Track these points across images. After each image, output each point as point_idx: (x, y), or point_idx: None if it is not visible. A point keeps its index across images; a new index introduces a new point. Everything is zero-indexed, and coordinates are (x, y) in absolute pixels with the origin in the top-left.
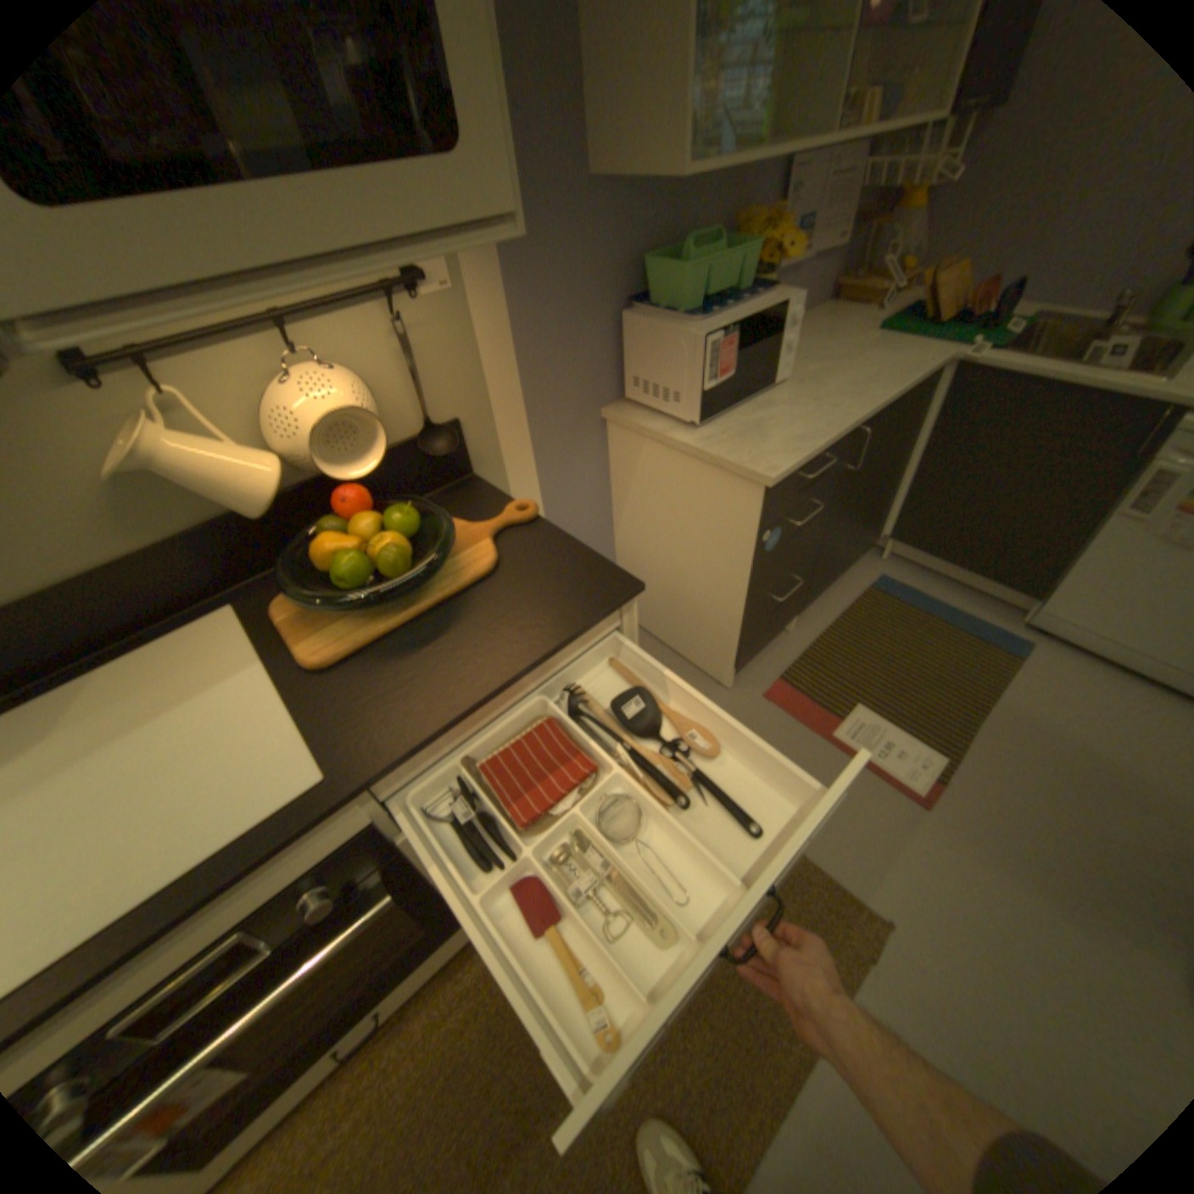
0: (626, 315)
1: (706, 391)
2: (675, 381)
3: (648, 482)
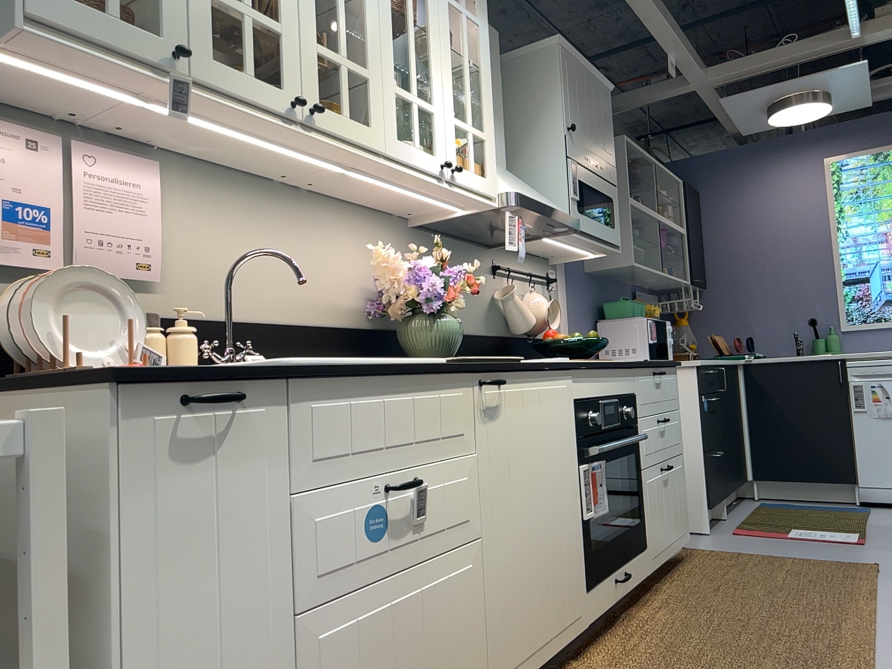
0: (600, 325)
1: (650, 345)
2: (632, 346)
3: None
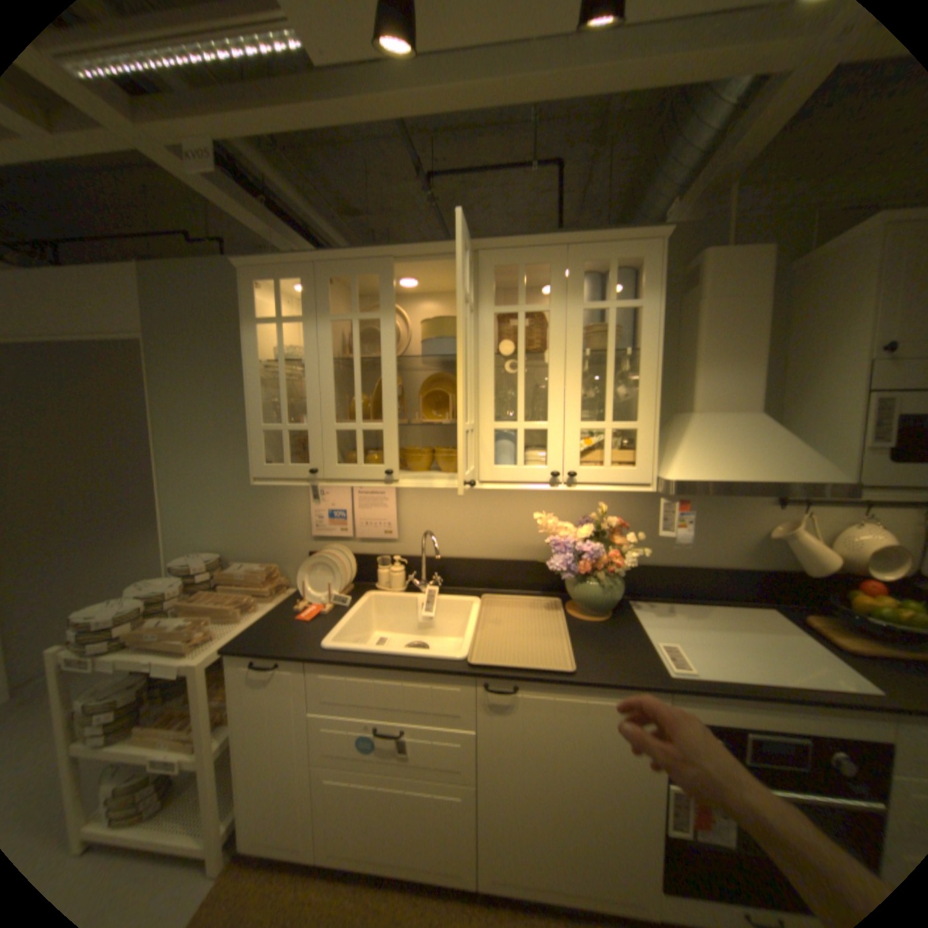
0: None
1: None
2: None
3: None
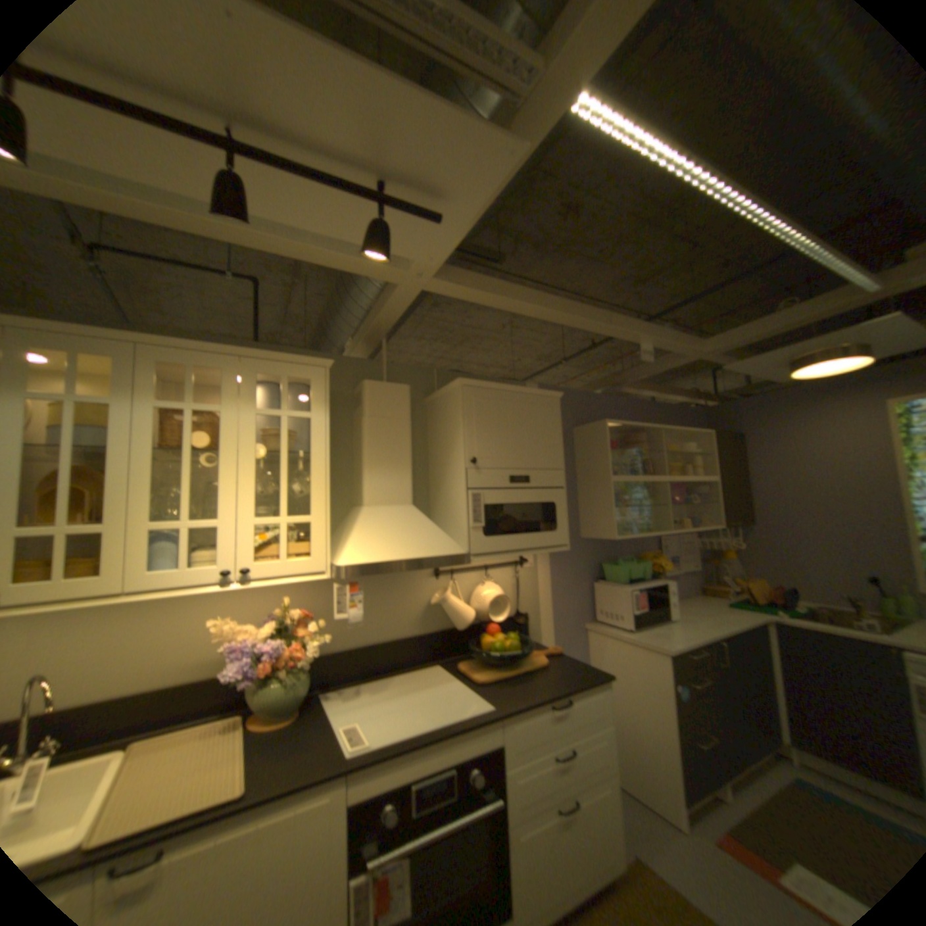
0: (596, 585)
1: (636, 617)
2: (621, 613)
3: (612, 665)
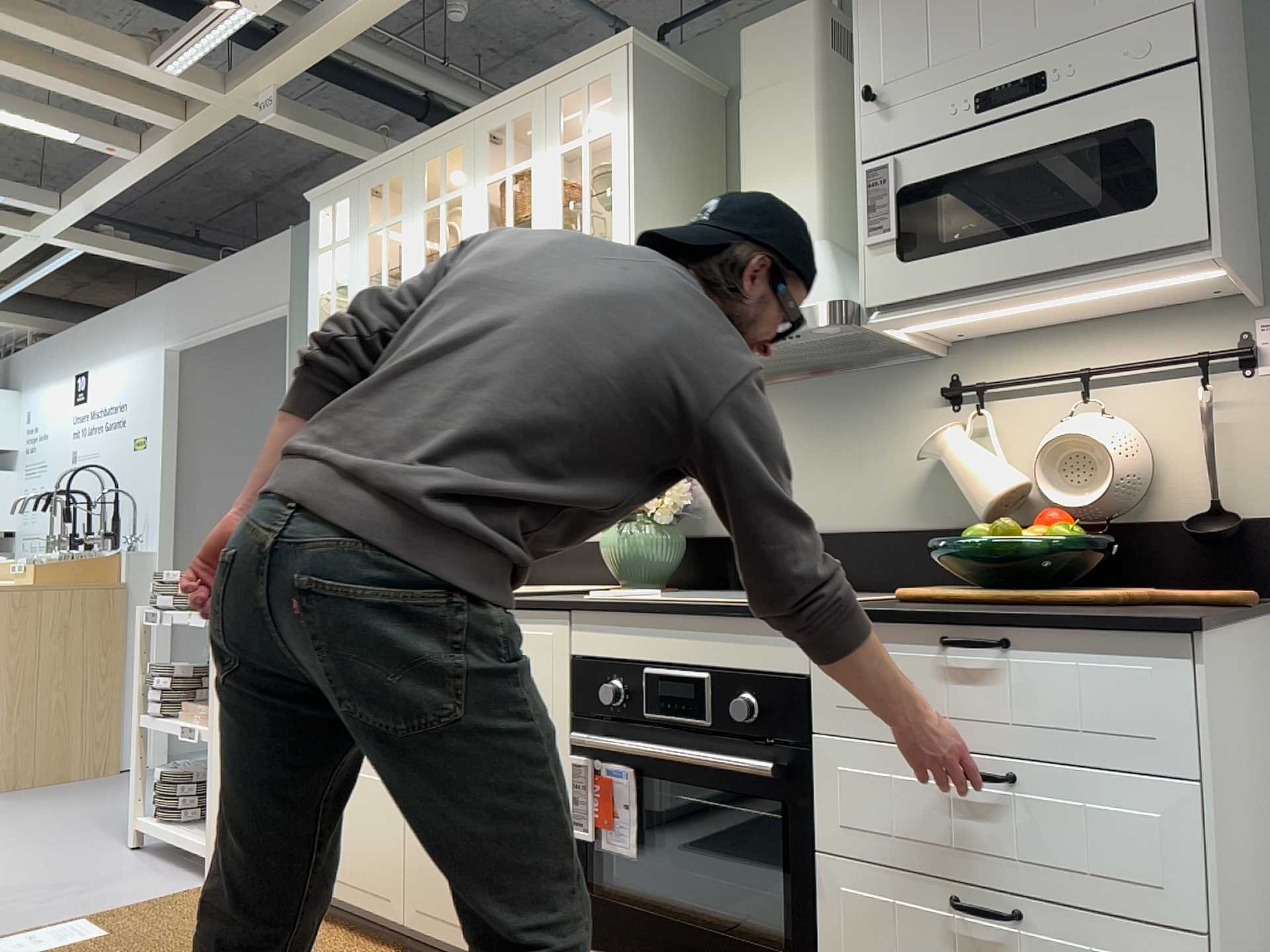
0: None
1: None
2: None
3: None
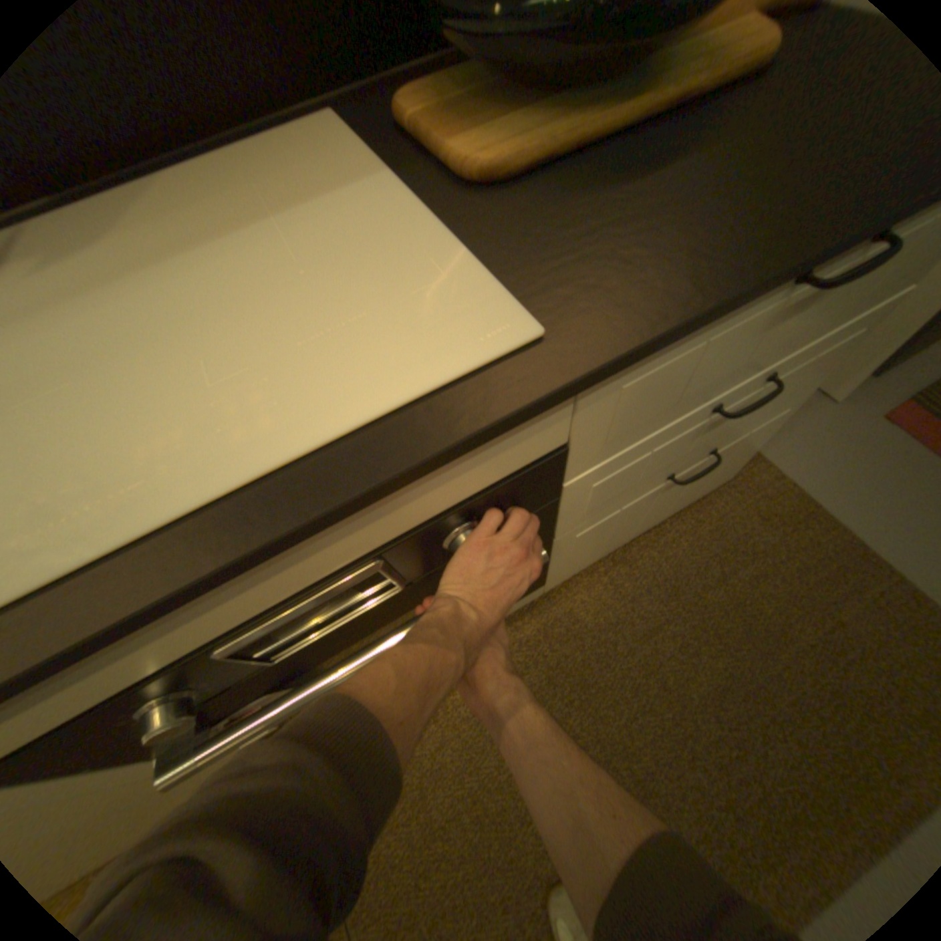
0: None
1: None
2: None
3: None
